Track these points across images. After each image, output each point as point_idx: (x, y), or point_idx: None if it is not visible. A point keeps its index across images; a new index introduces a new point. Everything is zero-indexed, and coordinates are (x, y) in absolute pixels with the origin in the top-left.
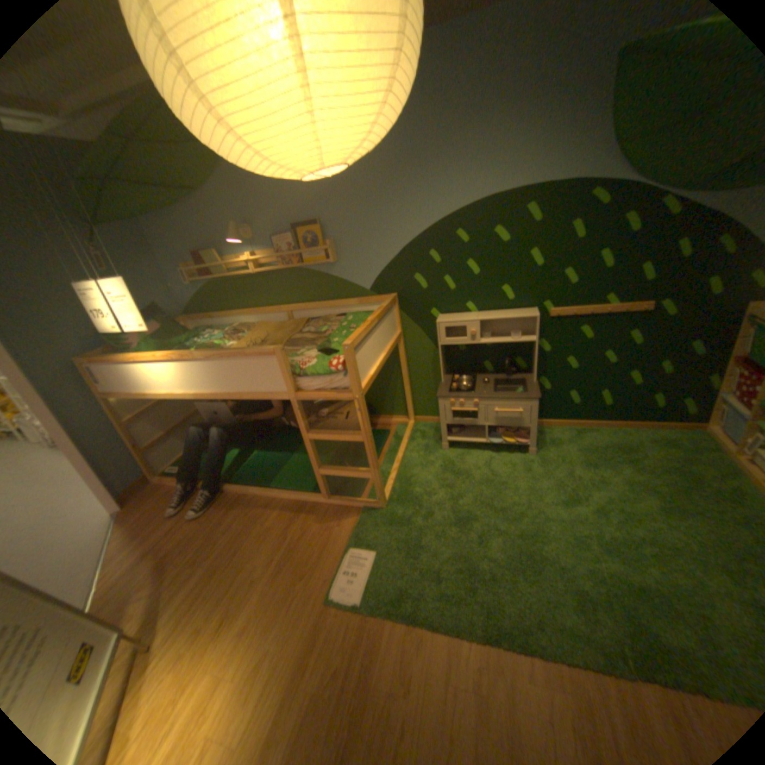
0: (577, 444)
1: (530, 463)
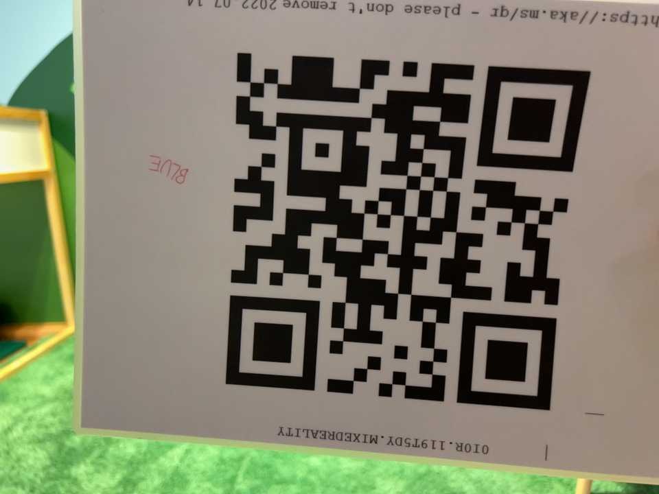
0: None
1: None
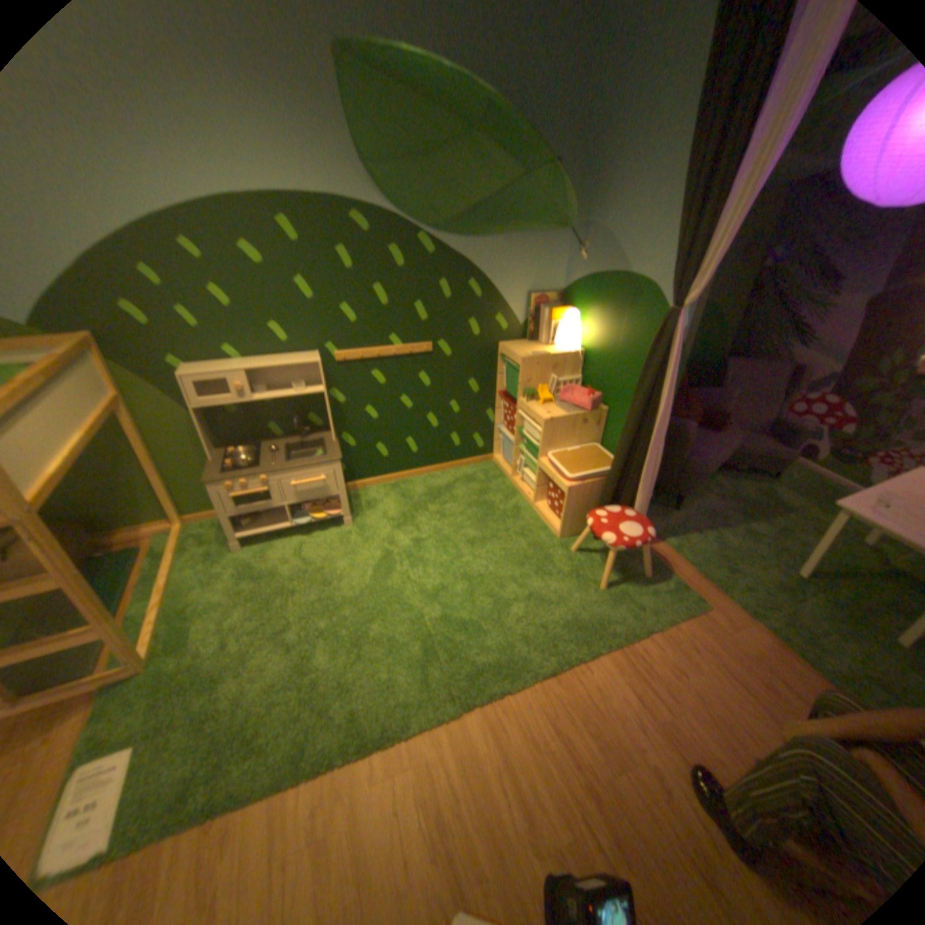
0: (392, 500)
1: (347, 536)
